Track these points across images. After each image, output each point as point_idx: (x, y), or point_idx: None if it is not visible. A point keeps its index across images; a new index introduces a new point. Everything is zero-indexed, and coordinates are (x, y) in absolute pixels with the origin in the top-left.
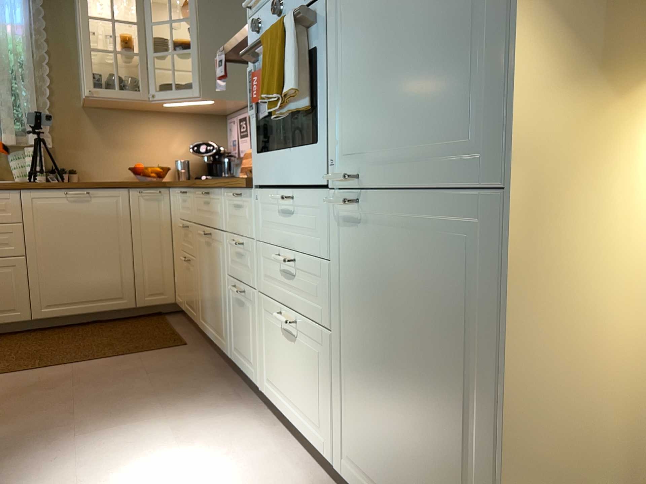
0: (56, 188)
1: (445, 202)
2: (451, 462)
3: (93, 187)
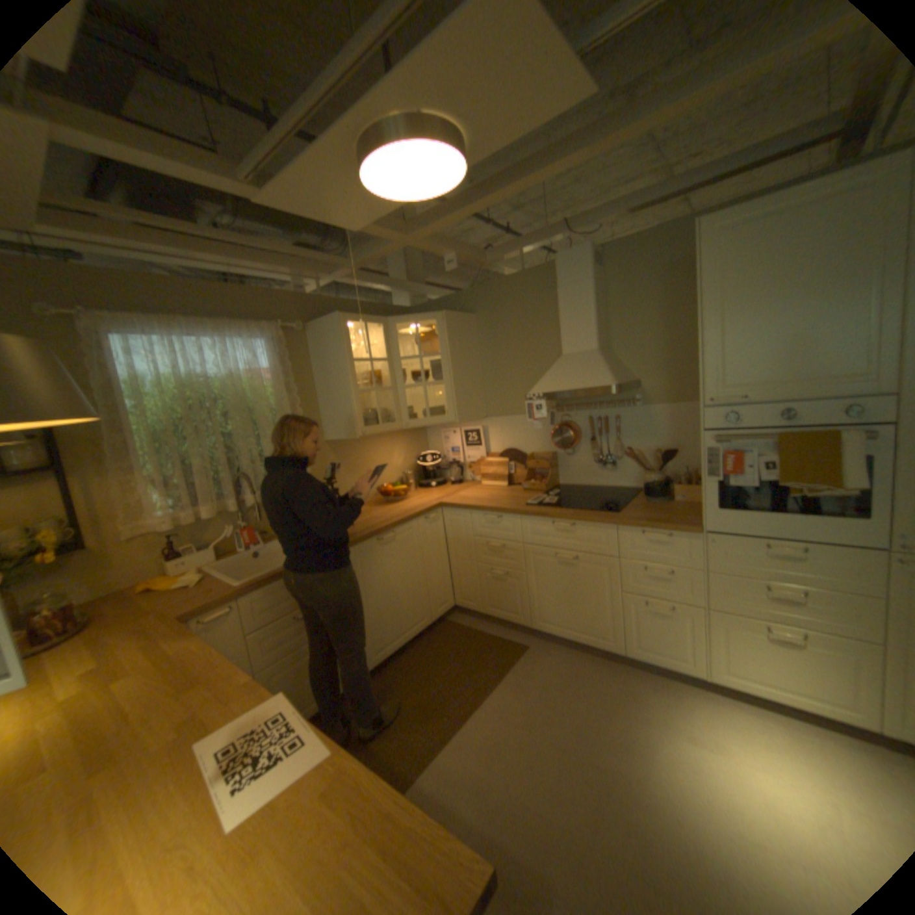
0: (371, 539)
1: None
2: None
3: (396, 527)
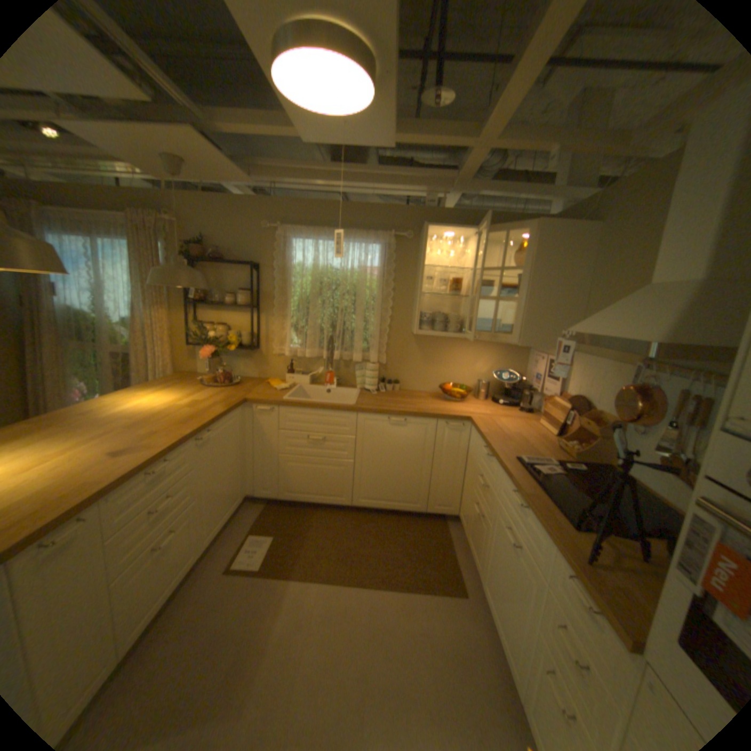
0: (383, 414)
1: None
2: None
3: (410, 416)
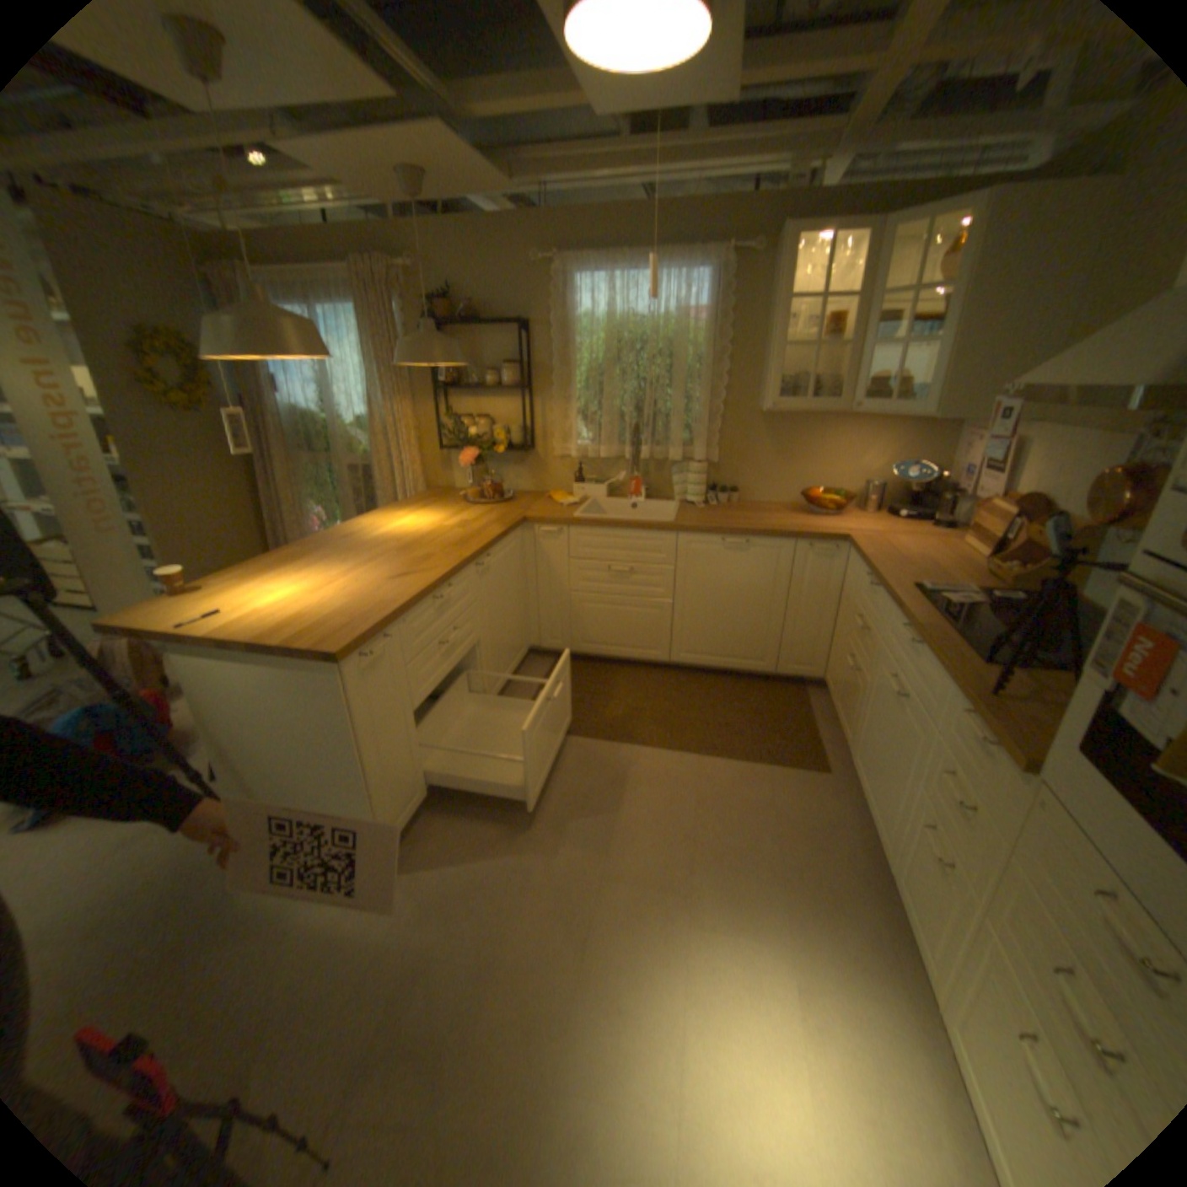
0: (713, 534)
1: None
2: None
3: (754, 536)
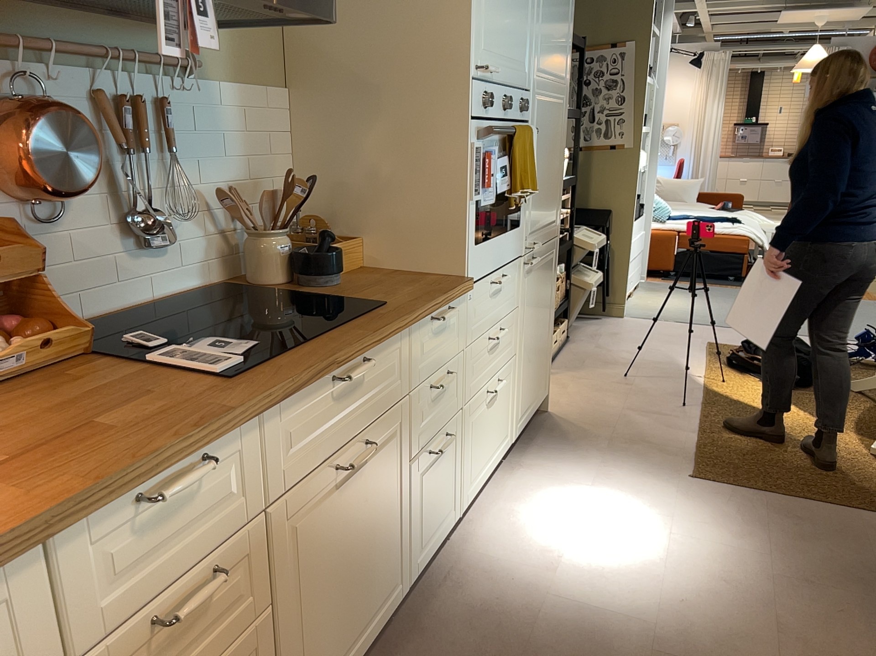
0: None
1: (550, 244)
2: (545, 348)
3: None
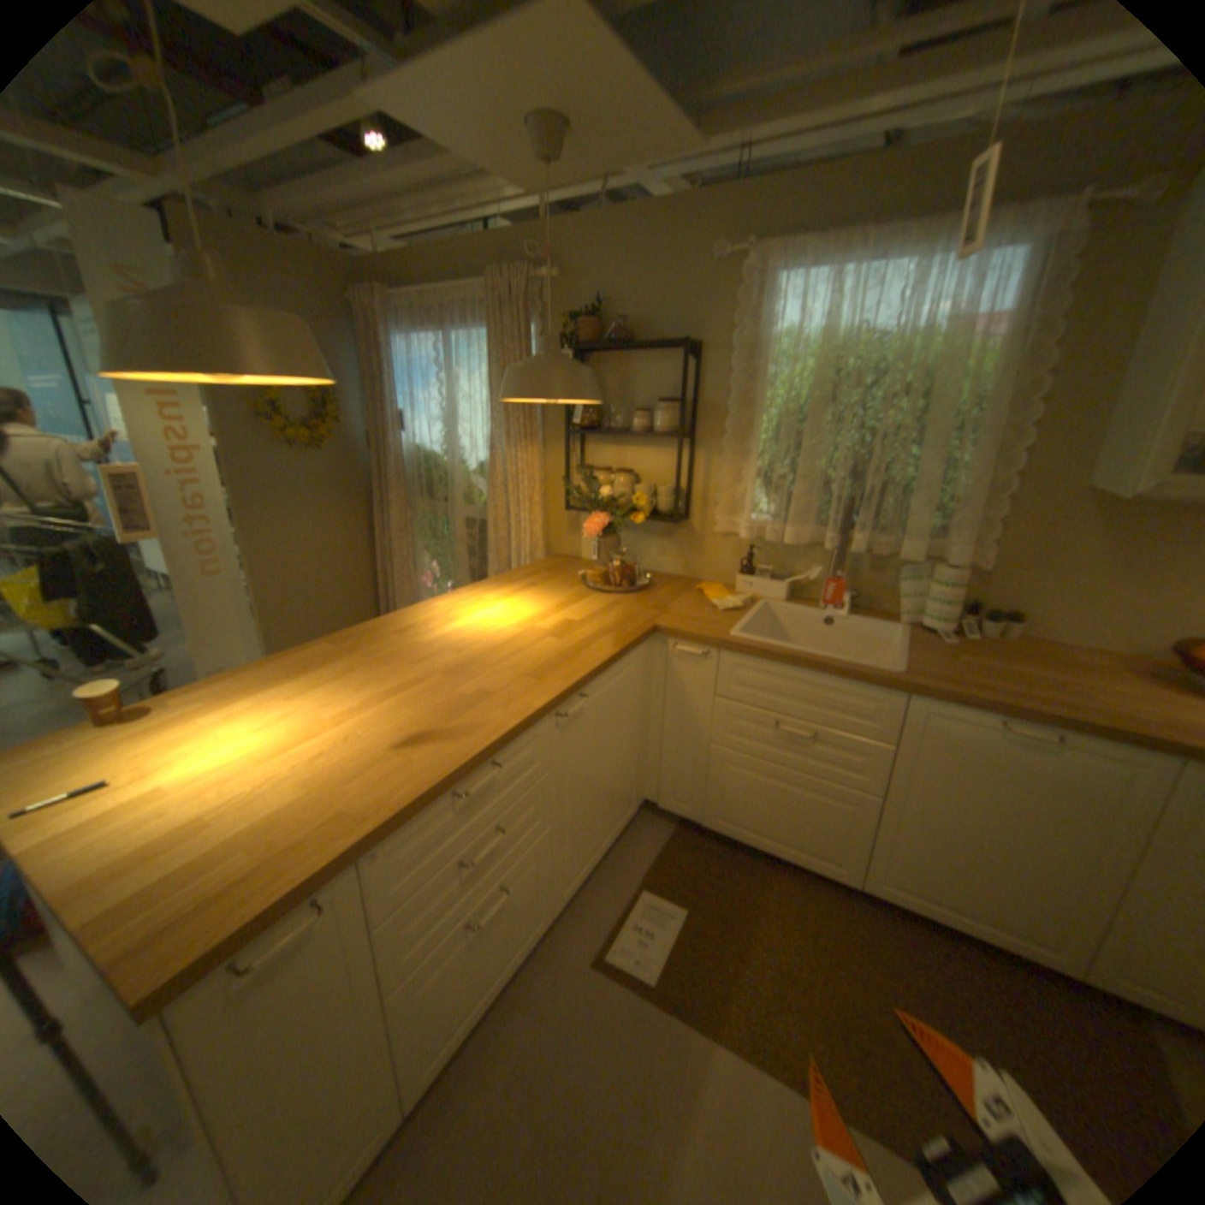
0: (988, 711)
1: None
2: None
3: (1084, 734)
